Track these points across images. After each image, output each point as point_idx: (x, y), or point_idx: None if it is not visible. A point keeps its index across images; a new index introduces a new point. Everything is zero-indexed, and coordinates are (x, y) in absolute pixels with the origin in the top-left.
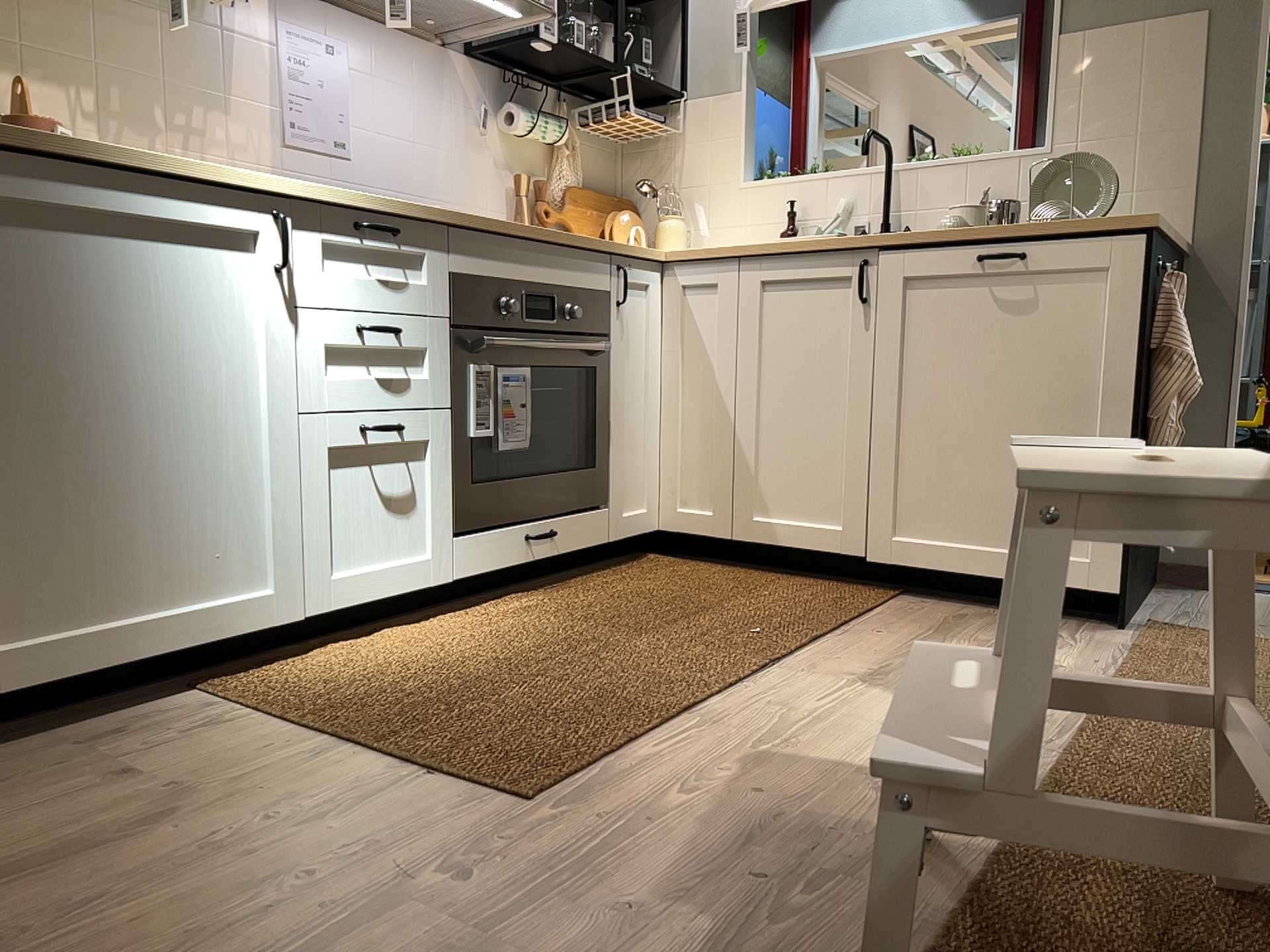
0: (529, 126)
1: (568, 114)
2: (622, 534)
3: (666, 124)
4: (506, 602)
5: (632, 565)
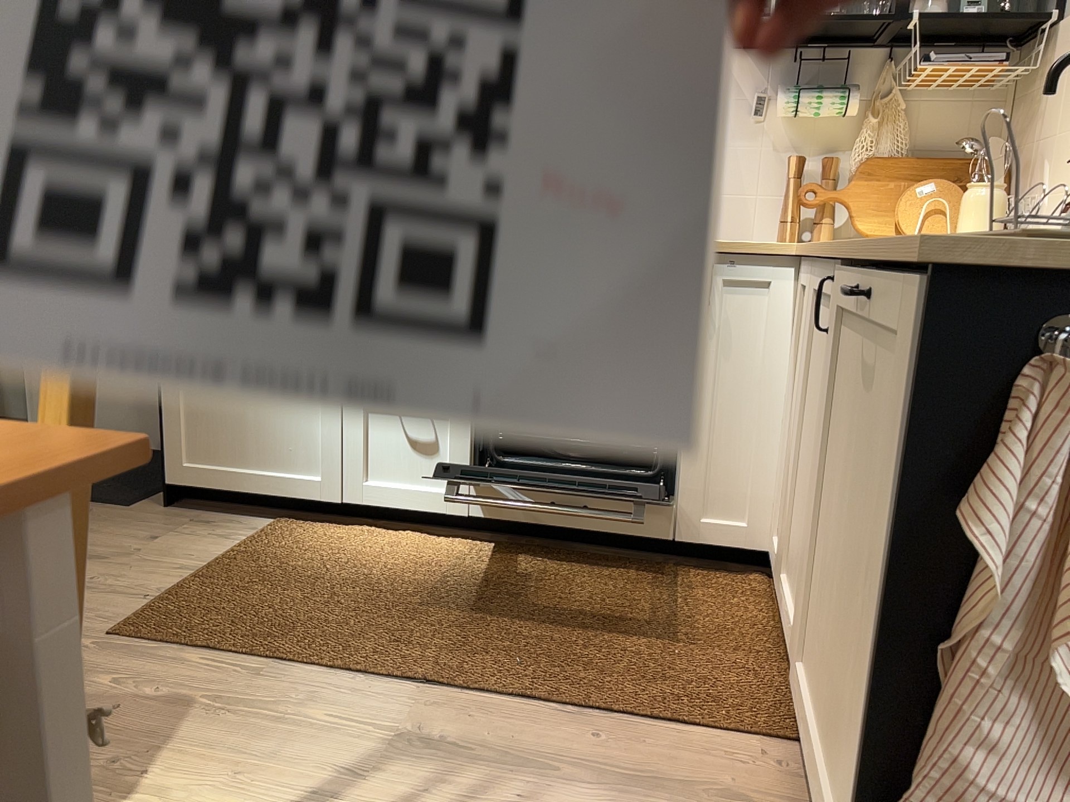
0: (787, 107)
1: (886, 74)
2: (697, 540)
3: (1029, 59)
4: (530, 553)
5: (717, 576)
